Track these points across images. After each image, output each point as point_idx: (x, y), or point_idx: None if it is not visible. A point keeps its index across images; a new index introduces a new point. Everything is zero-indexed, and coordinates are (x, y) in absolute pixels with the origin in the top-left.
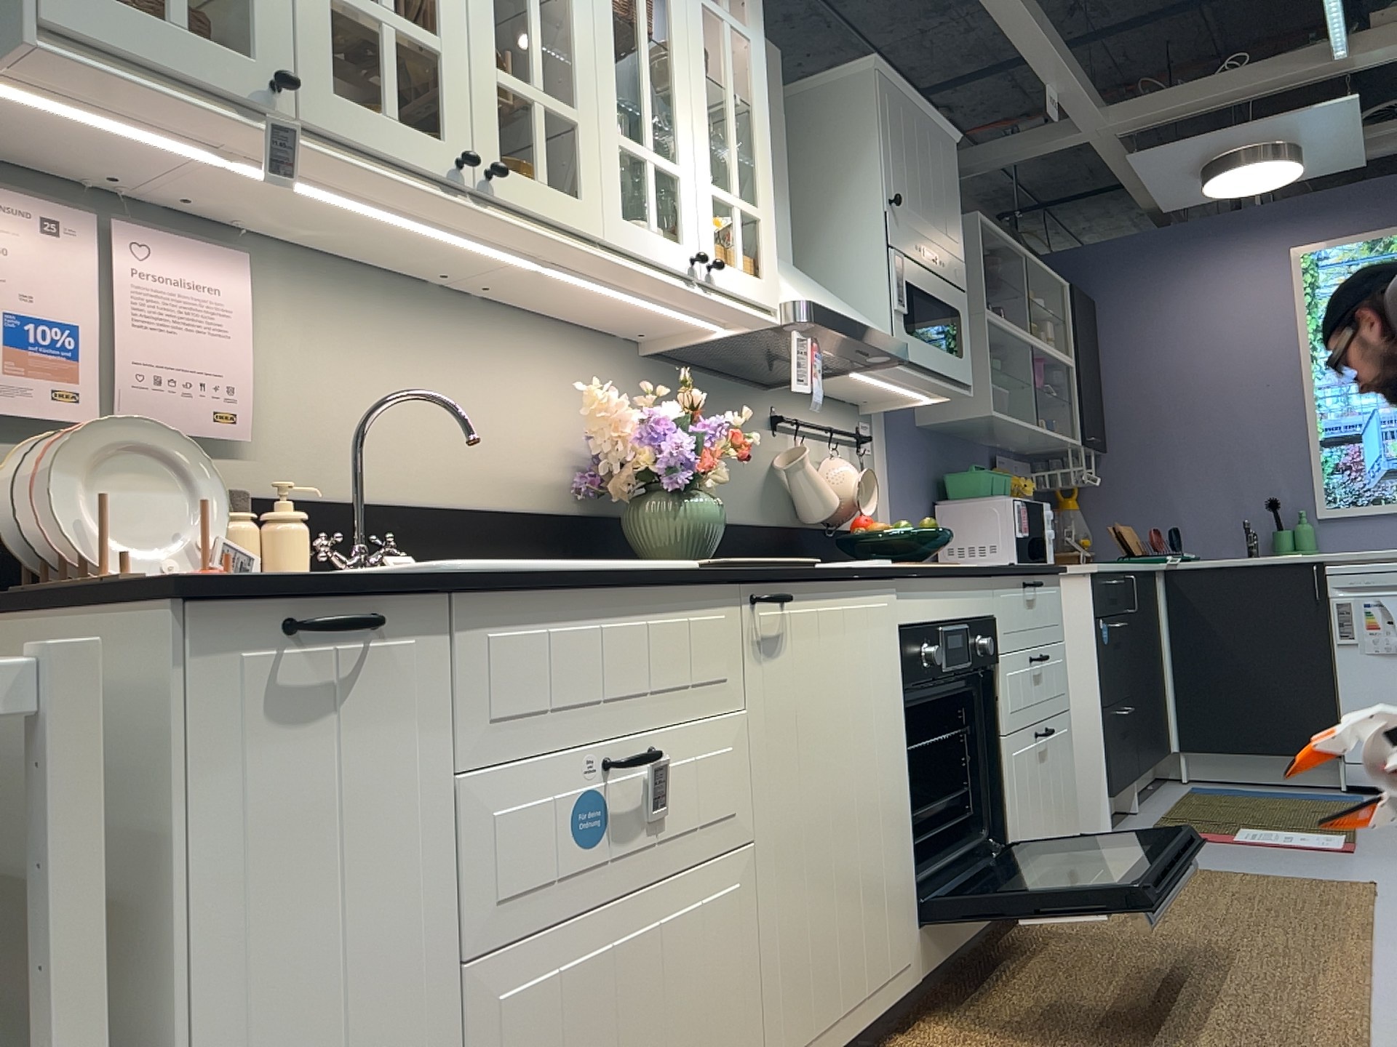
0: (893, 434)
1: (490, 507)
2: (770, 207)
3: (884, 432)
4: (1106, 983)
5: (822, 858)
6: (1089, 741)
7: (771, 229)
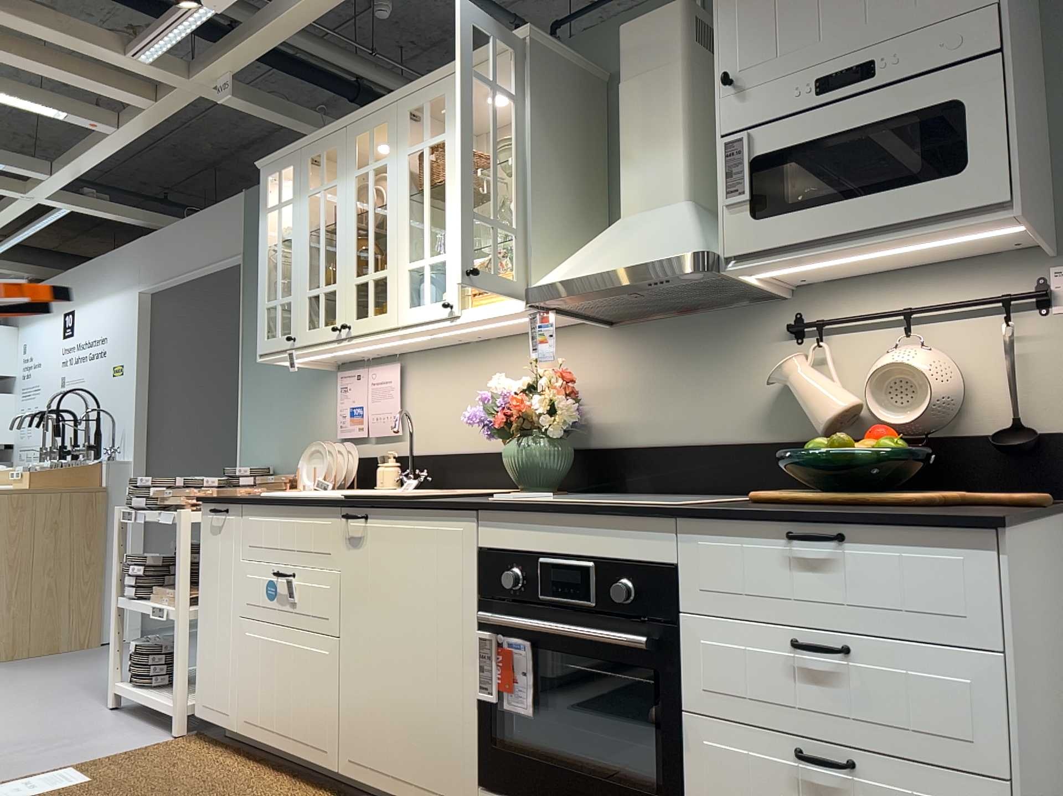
0: None
1: (494, 450)
2: (521, 225)
3: None
4: None
5: (381, 673)
6: None
7: (521, 242)
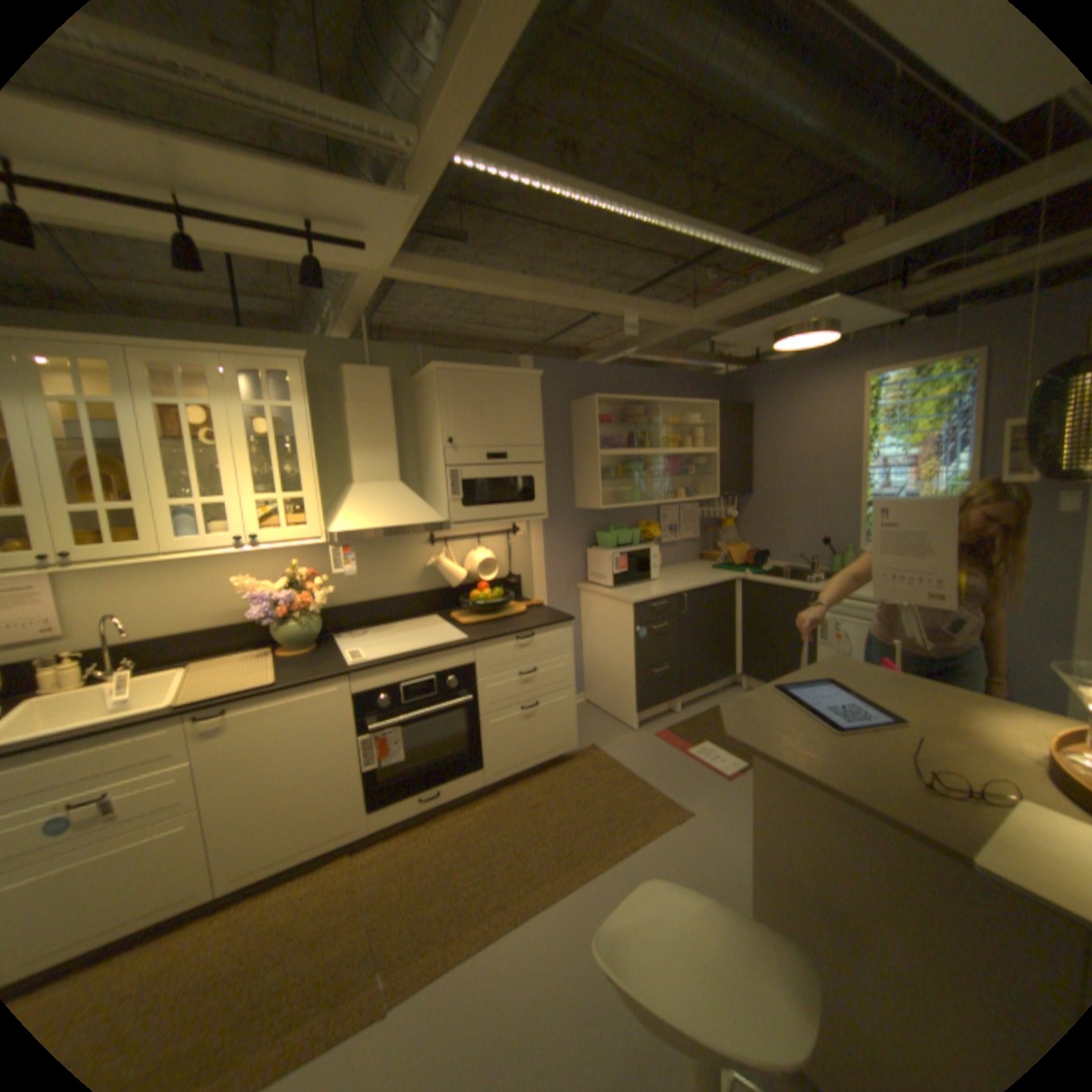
0: (546, 521)
1: (211, 627)
2: (312, 489)
3: (538, 522)
4: (461, 853)
5: (263, 805)
6: (629, 685)
7: (314, 500)
